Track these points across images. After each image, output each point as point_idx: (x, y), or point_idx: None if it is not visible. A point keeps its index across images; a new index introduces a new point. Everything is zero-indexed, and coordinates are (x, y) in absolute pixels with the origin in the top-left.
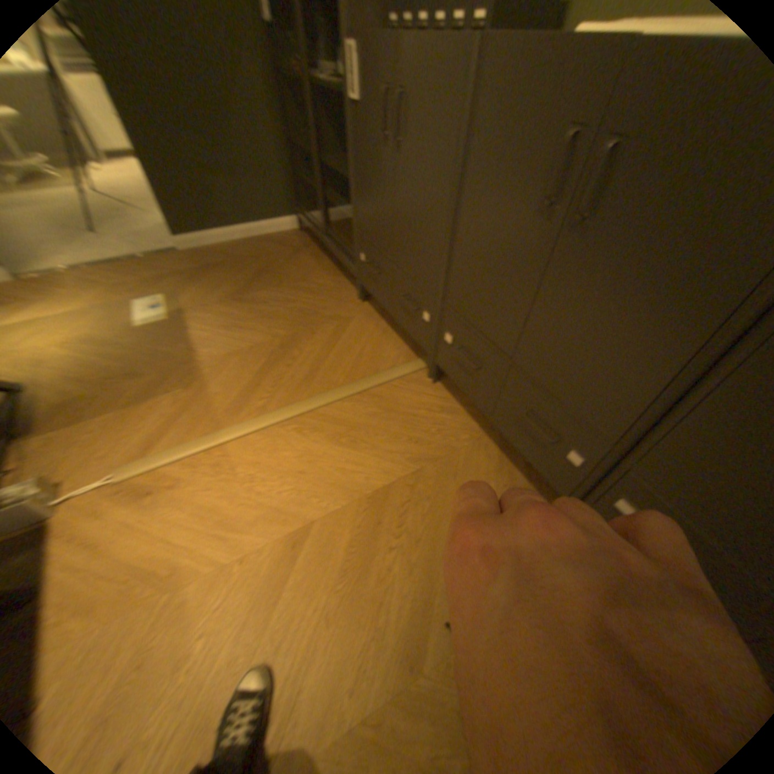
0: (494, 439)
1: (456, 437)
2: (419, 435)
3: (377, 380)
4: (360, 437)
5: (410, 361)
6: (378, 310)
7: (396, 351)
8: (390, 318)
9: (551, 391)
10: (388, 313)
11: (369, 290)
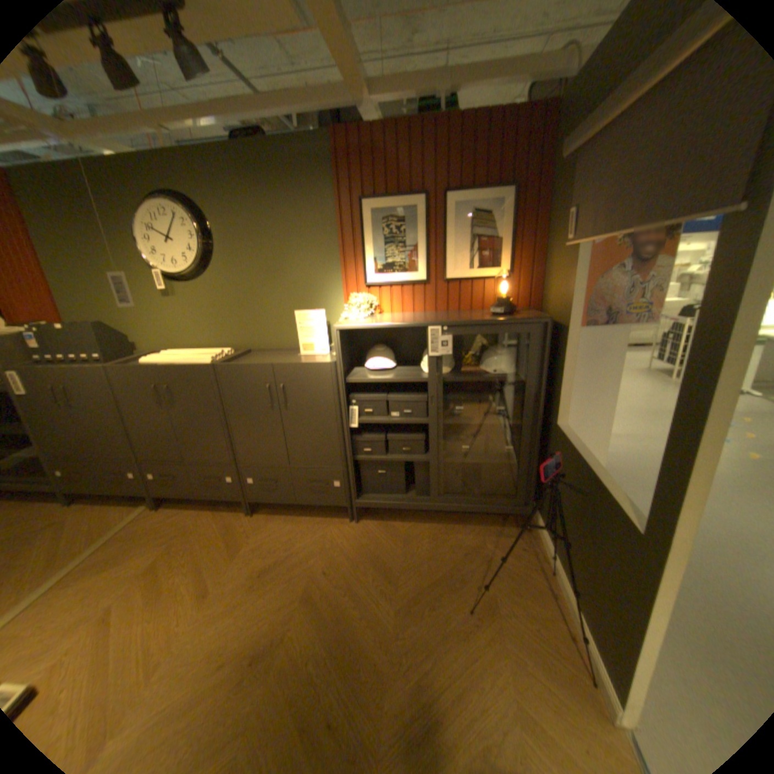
0: (205, 510)
1: (183, 522)
2: (159, 534)
3: (112, 531)
4: (117, 560)
5: (132, 511)
6: (86, 503)
7: (117, 514)
8: (100, 502)
9: (203, 462)
10: (96, 501)
11: (72, 493)
